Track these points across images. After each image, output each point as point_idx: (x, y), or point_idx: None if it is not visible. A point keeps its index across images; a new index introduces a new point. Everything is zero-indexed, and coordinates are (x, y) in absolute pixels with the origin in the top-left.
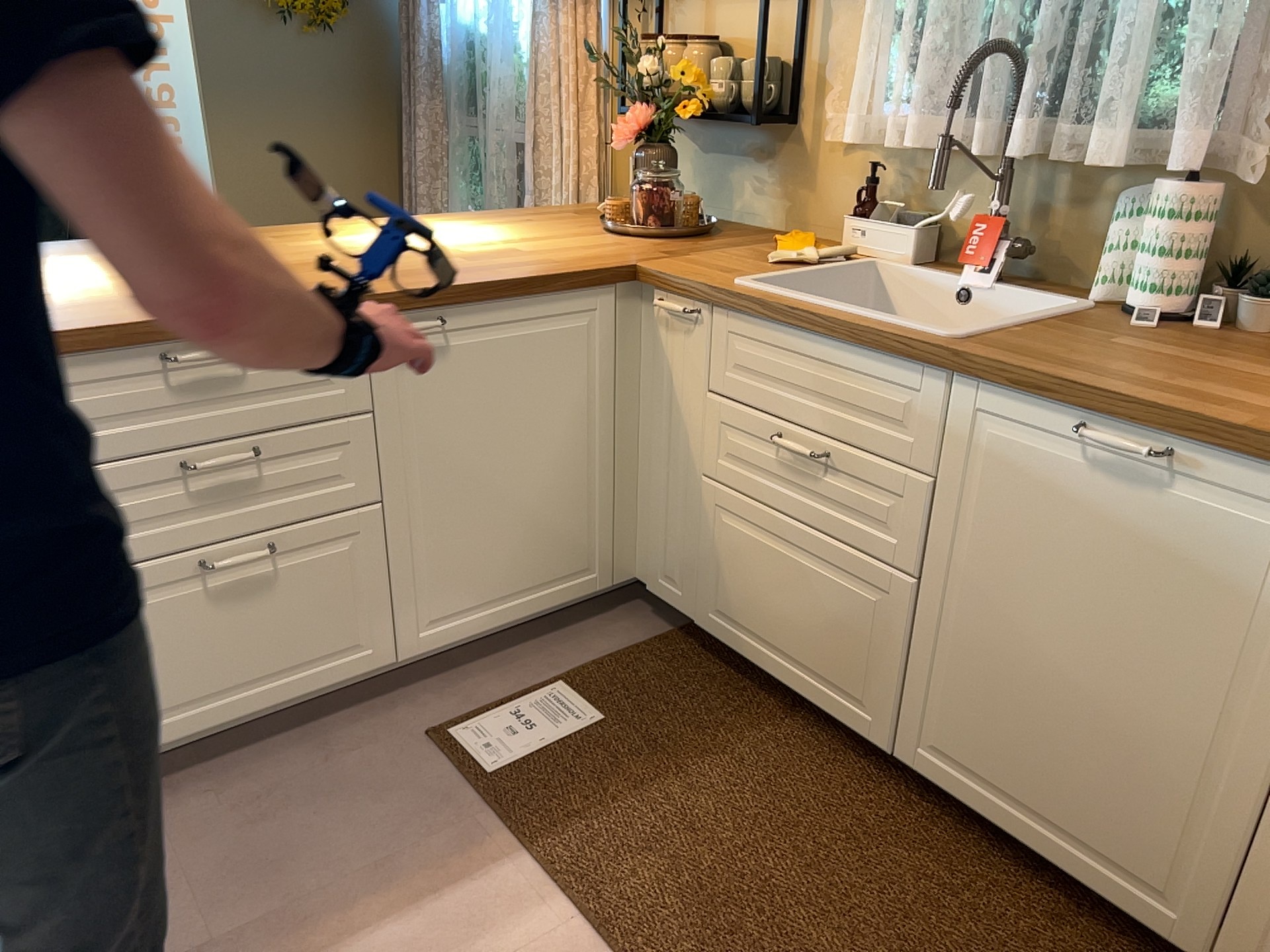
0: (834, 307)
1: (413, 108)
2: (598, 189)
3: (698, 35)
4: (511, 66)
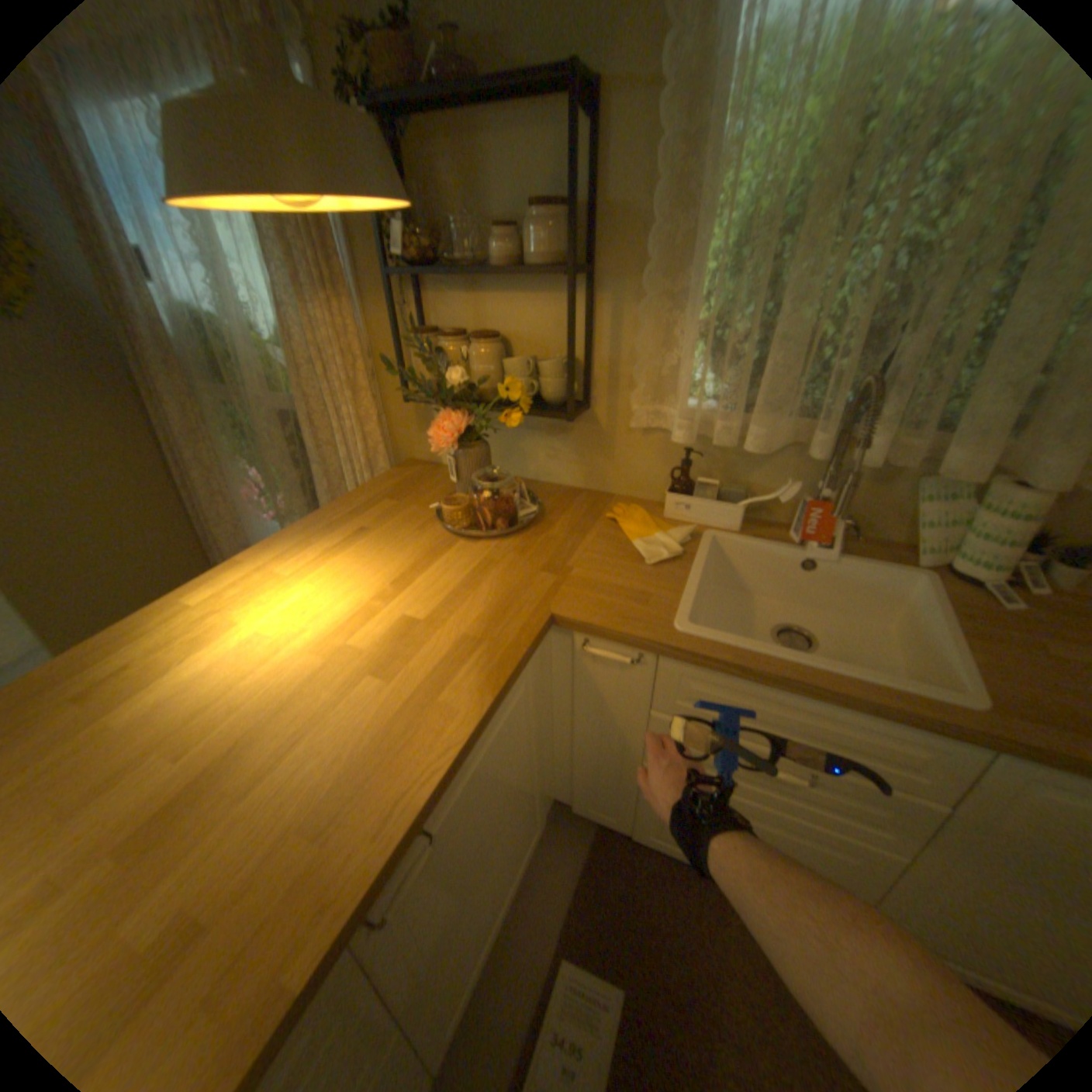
0: (823, 666)
1: (147, 380)
2: (387, 456)
3: (469, 323)
4: (253, 343)
